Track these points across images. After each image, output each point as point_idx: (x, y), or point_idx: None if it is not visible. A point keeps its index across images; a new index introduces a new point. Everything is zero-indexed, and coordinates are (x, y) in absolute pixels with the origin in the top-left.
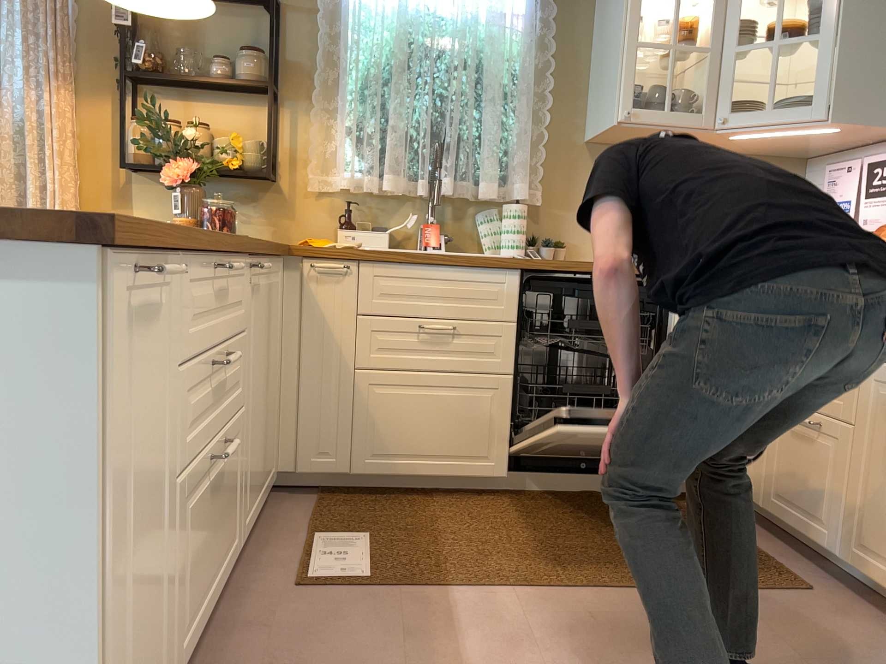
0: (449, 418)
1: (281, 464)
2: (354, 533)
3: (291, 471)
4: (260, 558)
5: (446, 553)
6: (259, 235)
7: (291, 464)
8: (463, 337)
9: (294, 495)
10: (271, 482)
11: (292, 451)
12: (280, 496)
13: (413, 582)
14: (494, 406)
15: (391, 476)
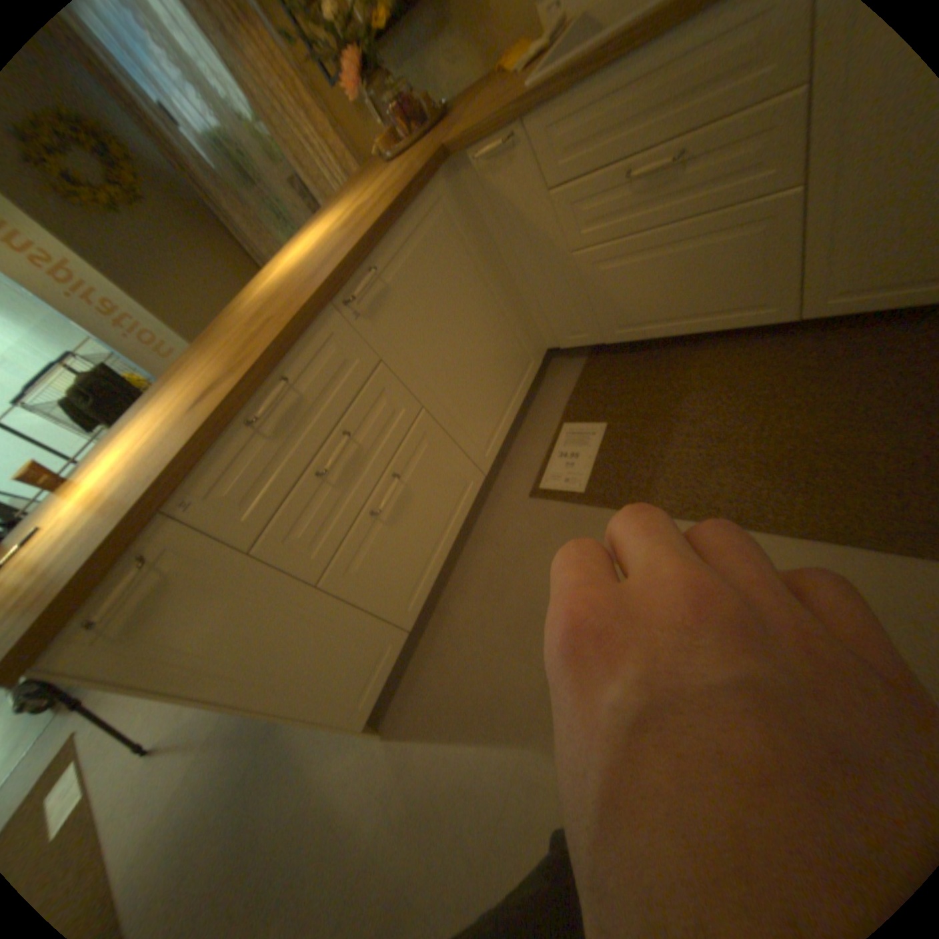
0: (701, 273)
1: (548, 343)
2: (597, 421)
3: (558, 346)
4: (521, 454)
5: (672, 456)
6: (470, 69)
7: (556, 341)
8: (701, 158)
9: (570, 359)
10: (530, 376)
11: (552, 332)
12: (559, 362)
13: (621, 500)
14: (768, 242)
15: (647, 339)
